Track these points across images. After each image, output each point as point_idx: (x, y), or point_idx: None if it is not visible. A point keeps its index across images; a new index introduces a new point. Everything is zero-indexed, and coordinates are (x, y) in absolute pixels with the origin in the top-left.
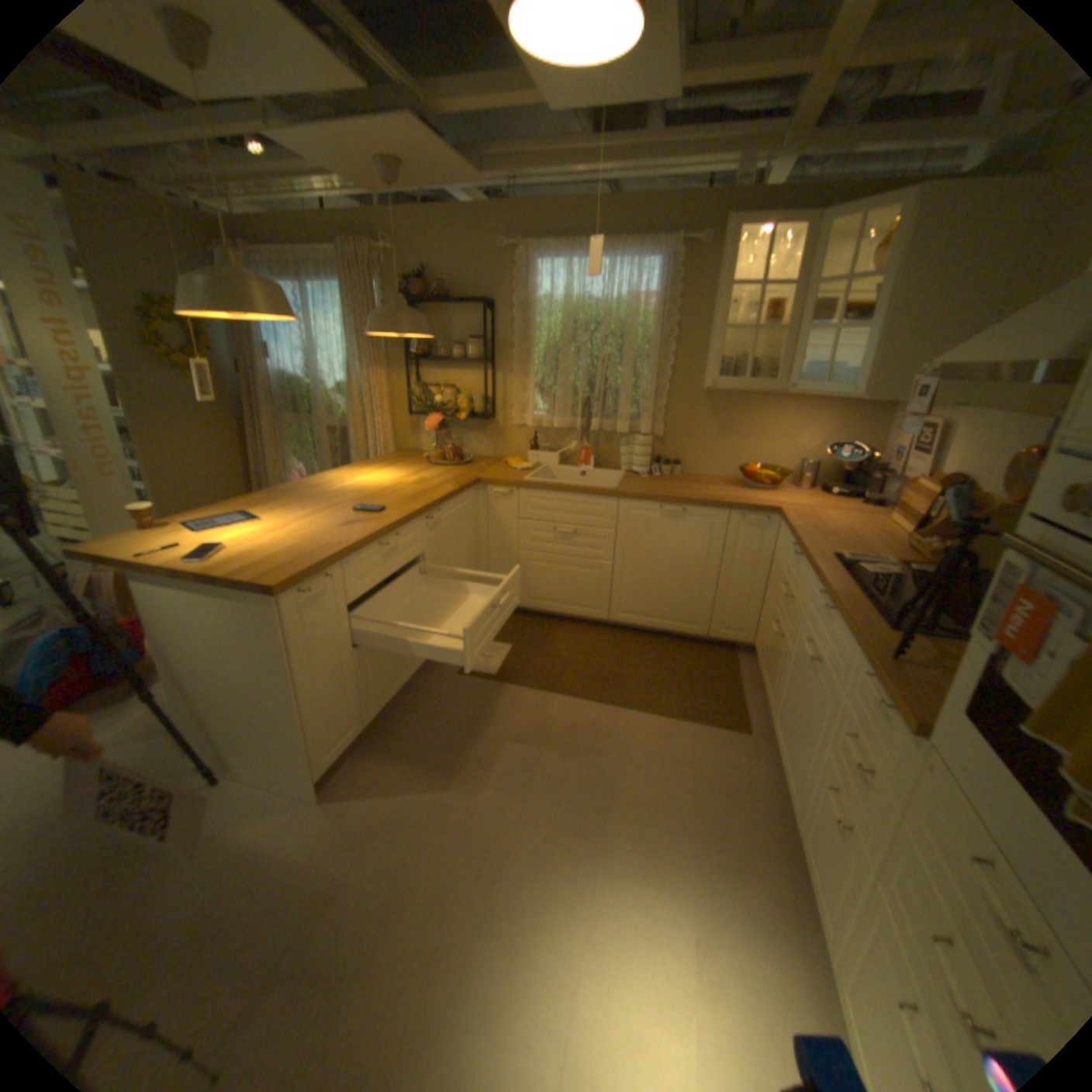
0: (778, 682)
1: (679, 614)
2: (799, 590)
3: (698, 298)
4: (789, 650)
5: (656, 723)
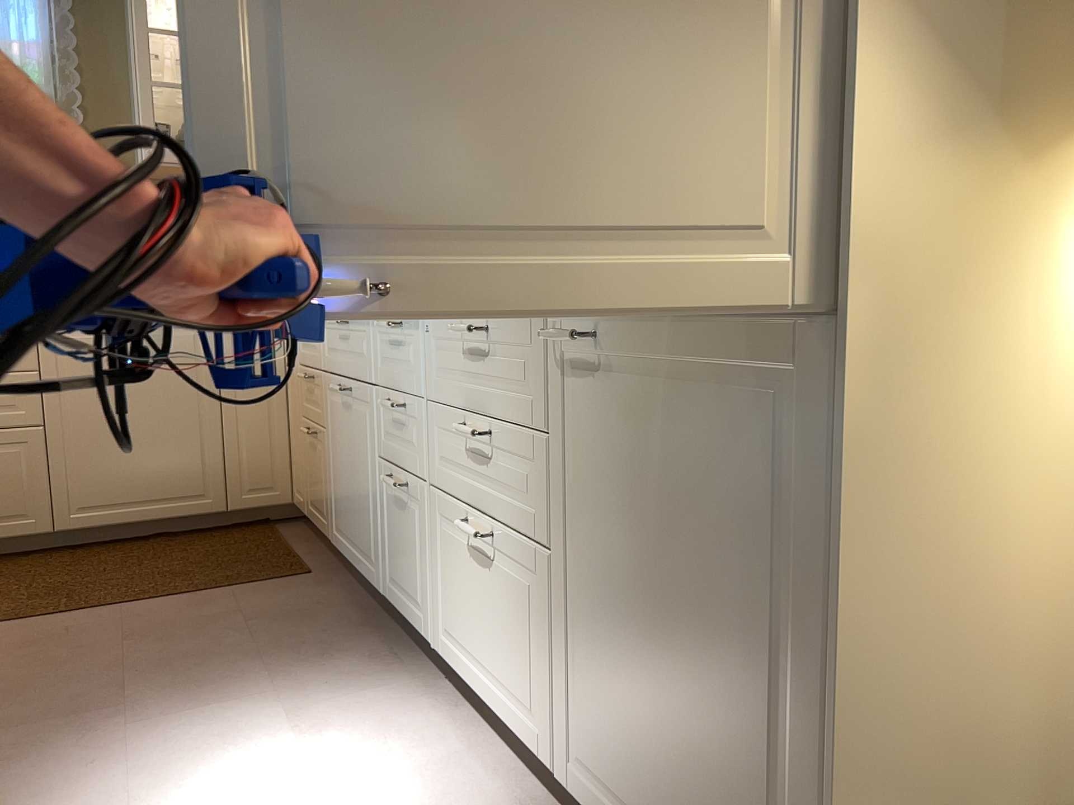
0: (324, 490)
1: (175, 486)
2: (316, 360)
3: (104, 58)
4: (324, 435)
5: (173, 602)
